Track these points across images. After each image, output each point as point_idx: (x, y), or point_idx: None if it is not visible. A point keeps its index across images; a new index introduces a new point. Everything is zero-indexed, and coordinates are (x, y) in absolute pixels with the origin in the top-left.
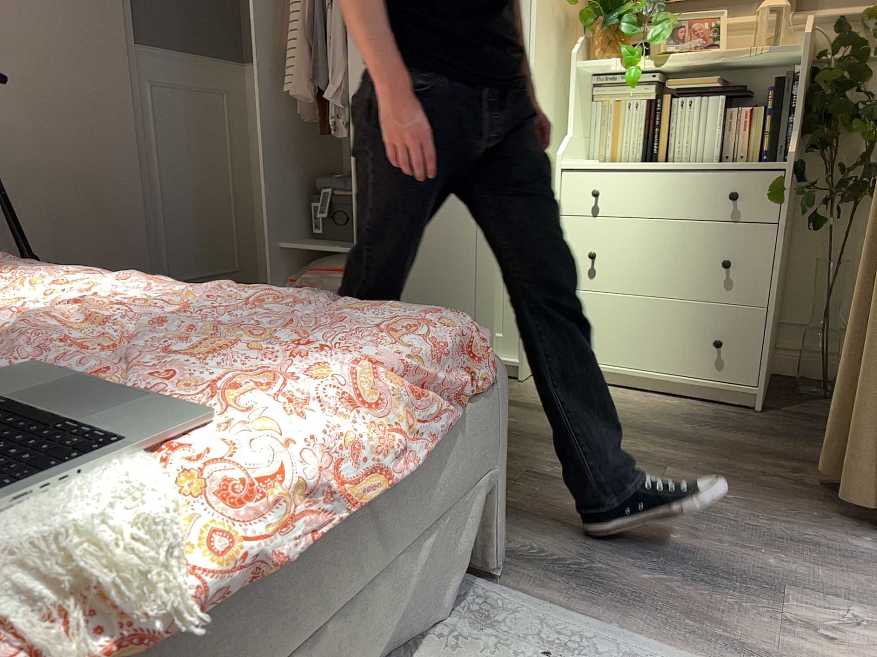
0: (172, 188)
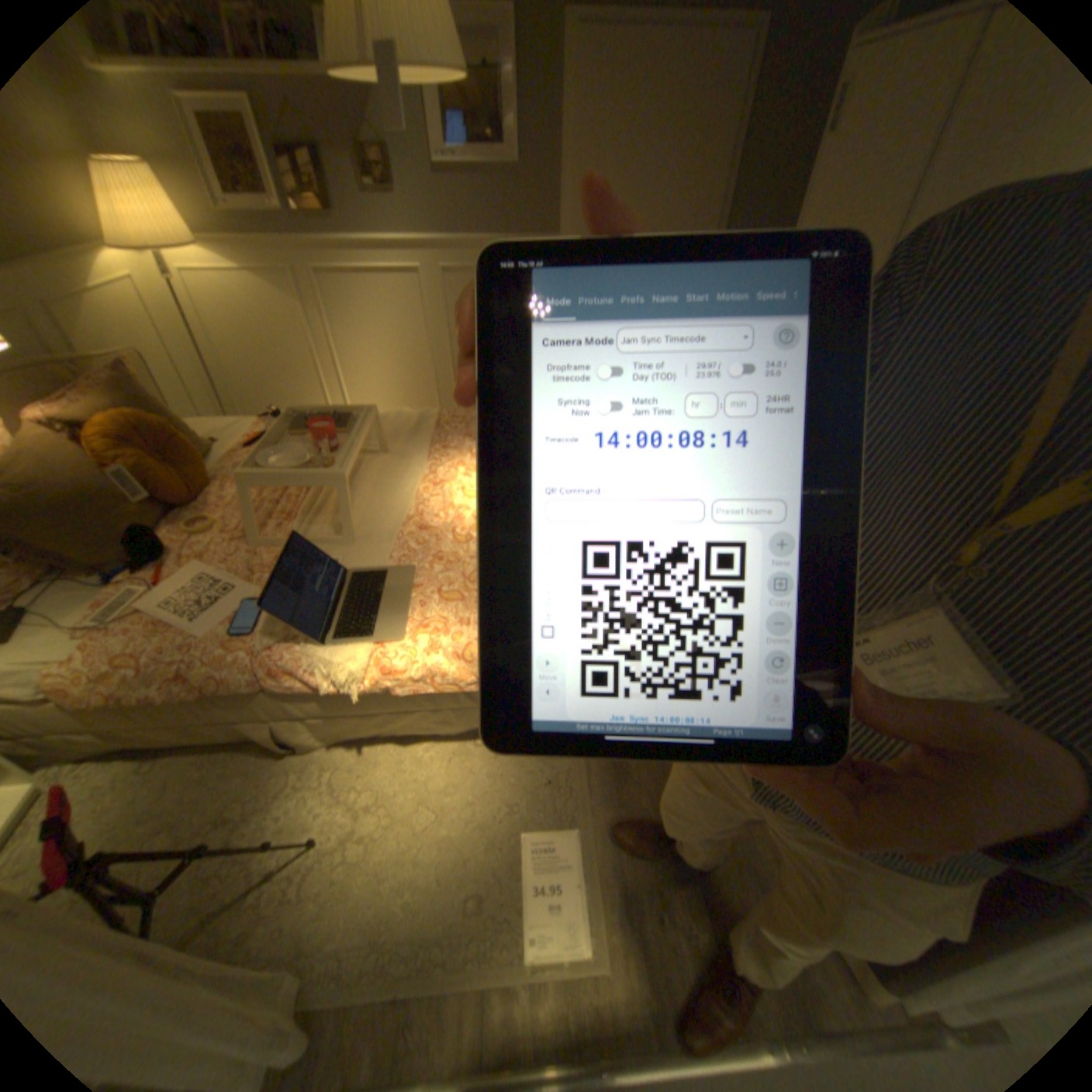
0: None
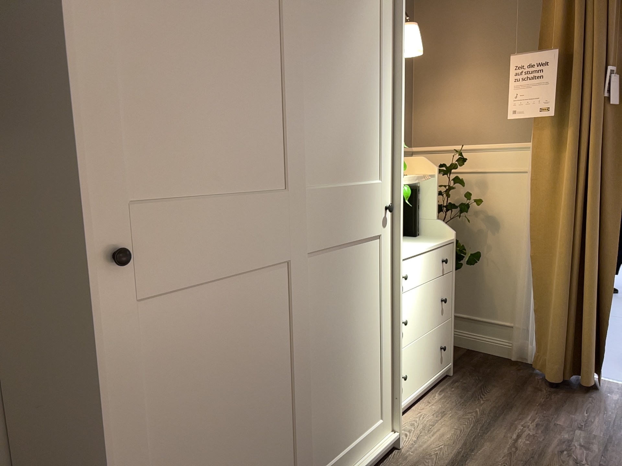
0: None
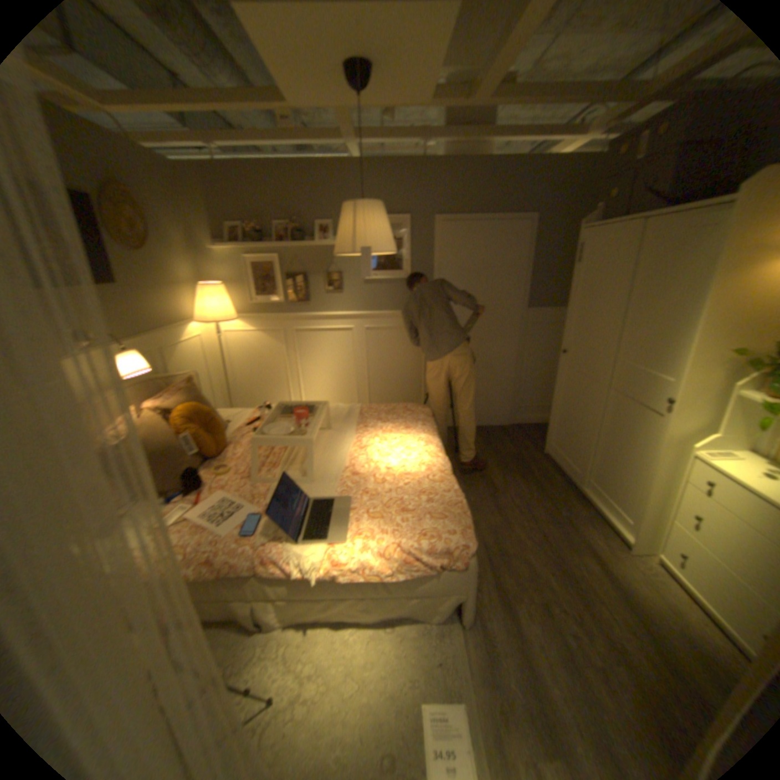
0: (530, 367)
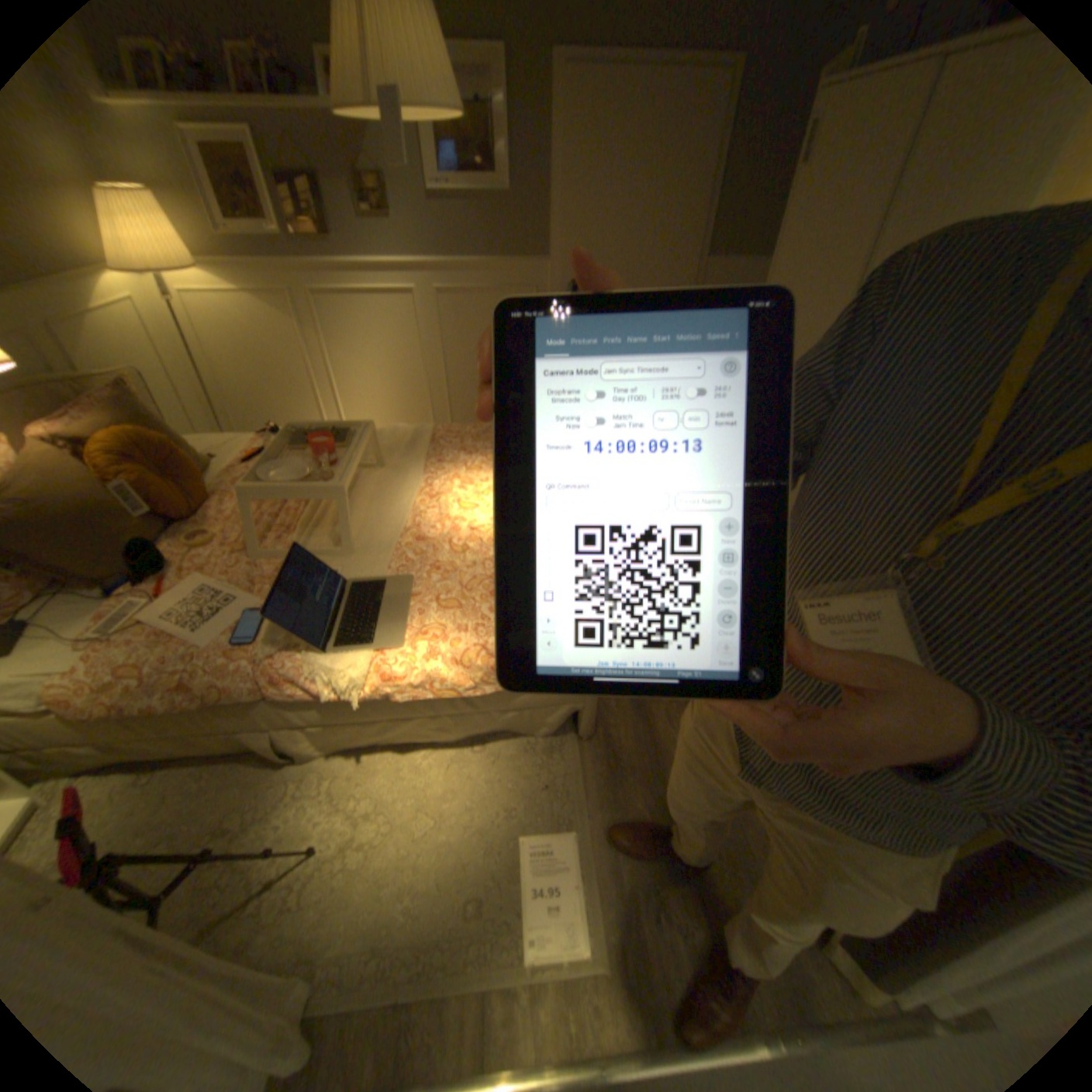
0: None
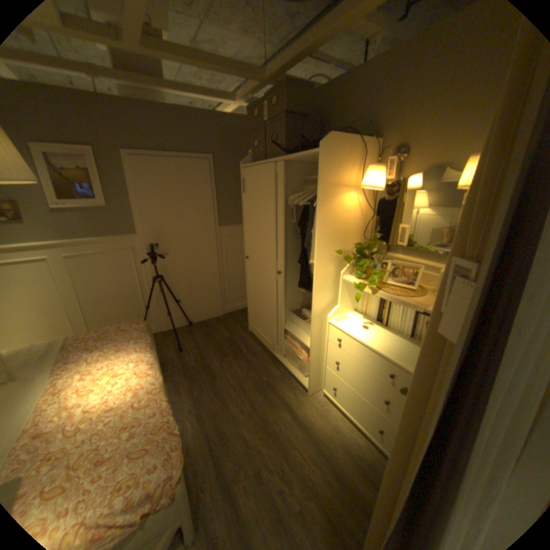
0: (230, 269)
